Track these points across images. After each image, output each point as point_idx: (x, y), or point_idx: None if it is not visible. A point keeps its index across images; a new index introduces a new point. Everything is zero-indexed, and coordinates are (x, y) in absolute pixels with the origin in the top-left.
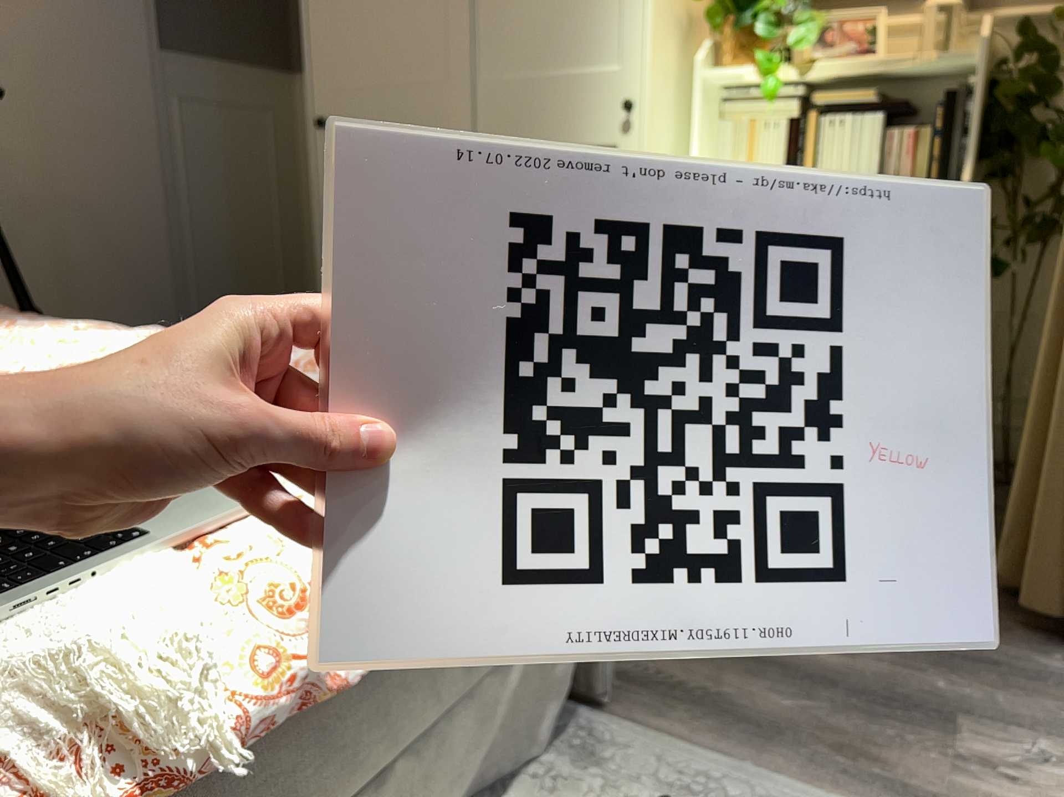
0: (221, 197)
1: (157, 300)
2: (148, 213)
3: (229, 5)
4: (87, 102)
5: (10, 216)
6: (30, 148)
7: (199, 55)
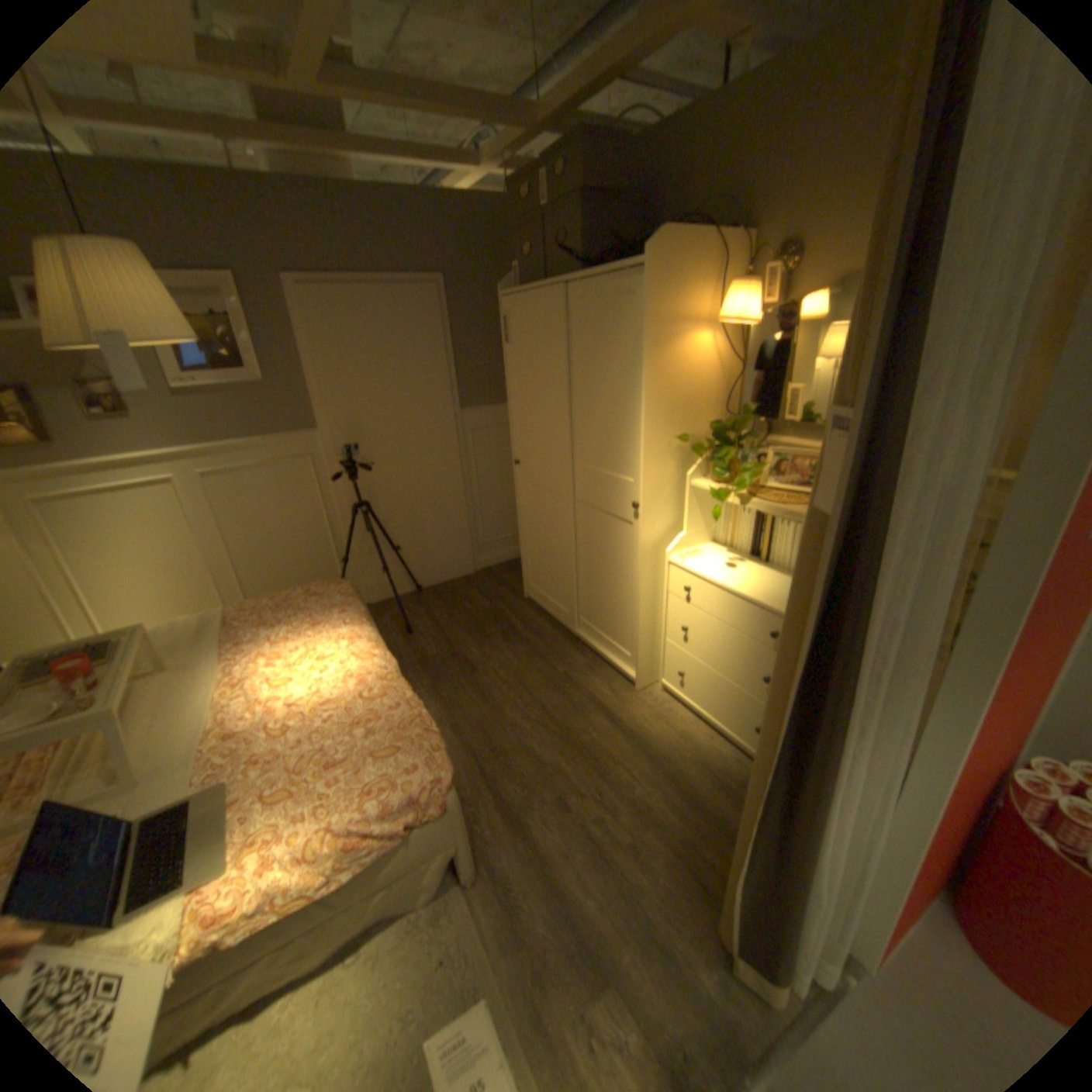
0: (494, 474)
1: (459, 529)
2: (453, 491)
3: (498, 374)
4: (422, 446)
5: (389, 504)
6: (397, 473)
7: (481, 406)
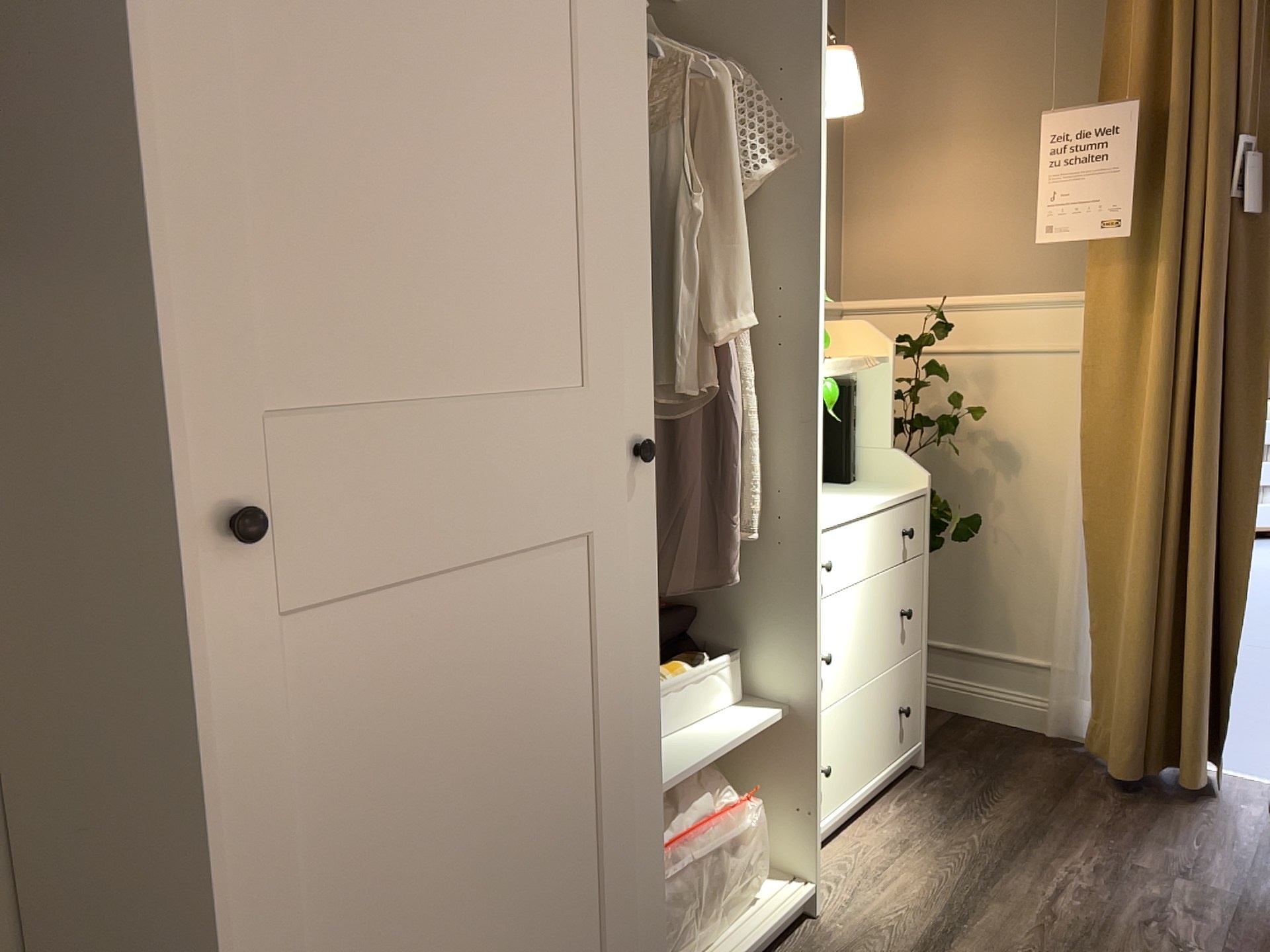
0: None
1: None
2: None
3: None
4: None
5: None
6: None
7: None
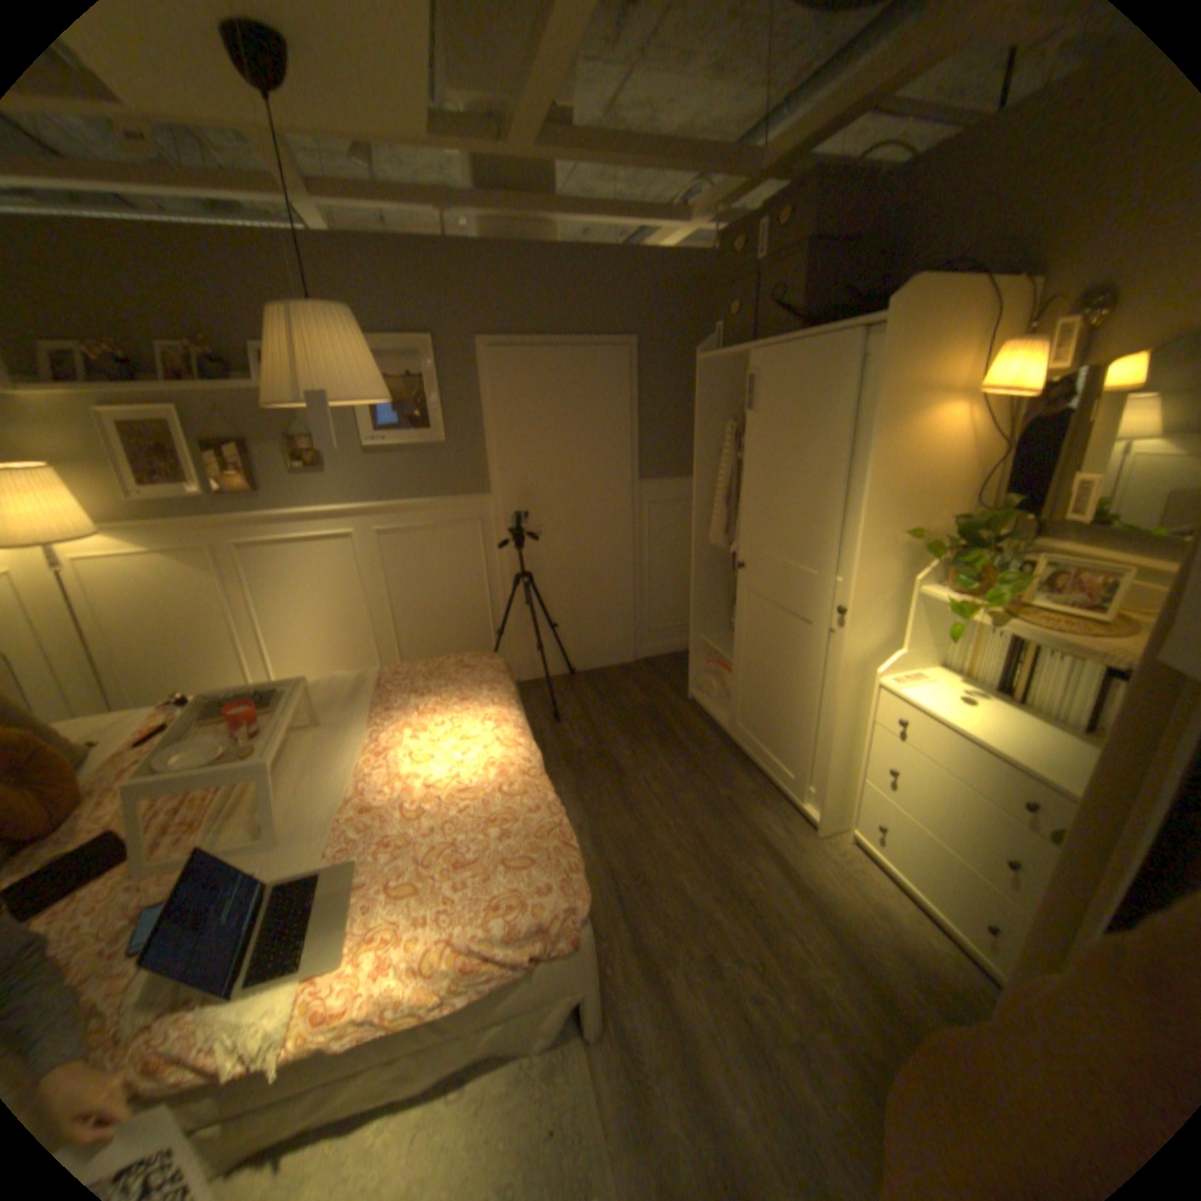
0: (667, 553)
1: (622, 611)
2: (621, 568)
3: (685, 444)
4: (594, 518)
5: (552, 577)
6: (564, 545)
7: (662, 478)
